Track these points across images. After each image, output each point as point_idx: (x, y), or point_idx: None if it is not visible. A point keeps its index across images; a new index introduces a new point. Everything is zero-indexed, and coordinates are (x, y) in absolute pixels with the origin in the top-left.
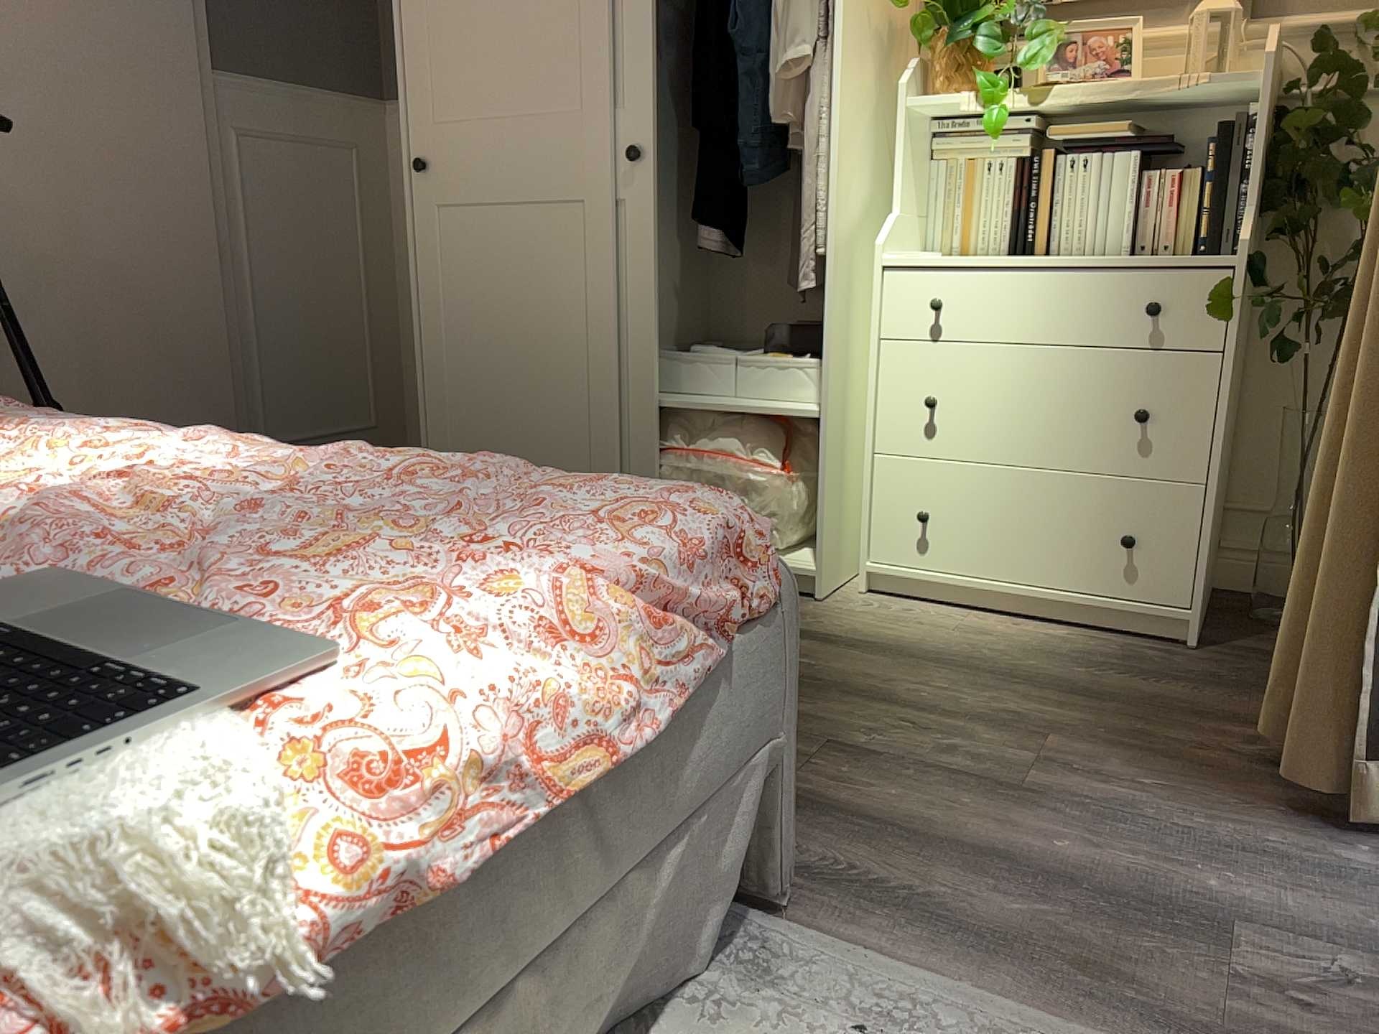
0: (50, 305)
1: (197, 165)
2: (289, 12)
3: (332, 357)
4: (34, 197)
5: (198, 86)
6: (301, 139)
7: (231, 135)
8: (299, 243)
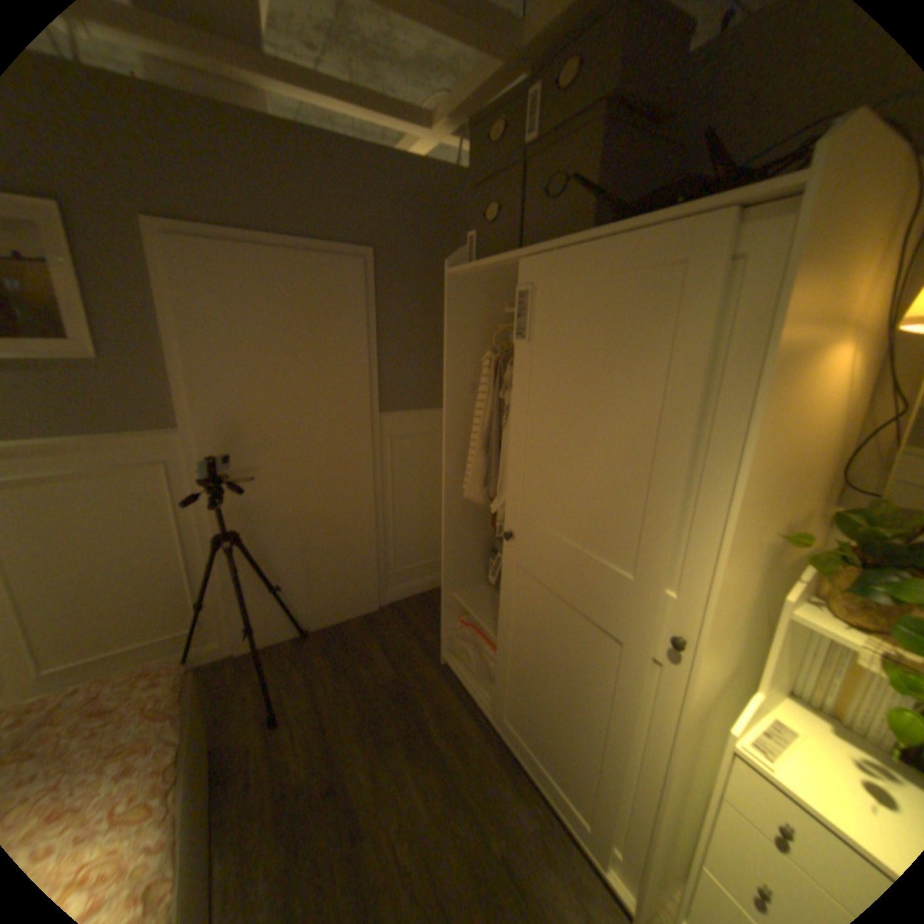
0: (285, 535)
1: (363, 460)
2: (423, 374)
3: (431, 530)
4: (280, 490)
5: (367, 424)
6: (423, 434)
7: (386, 439)
8: (418, 482)
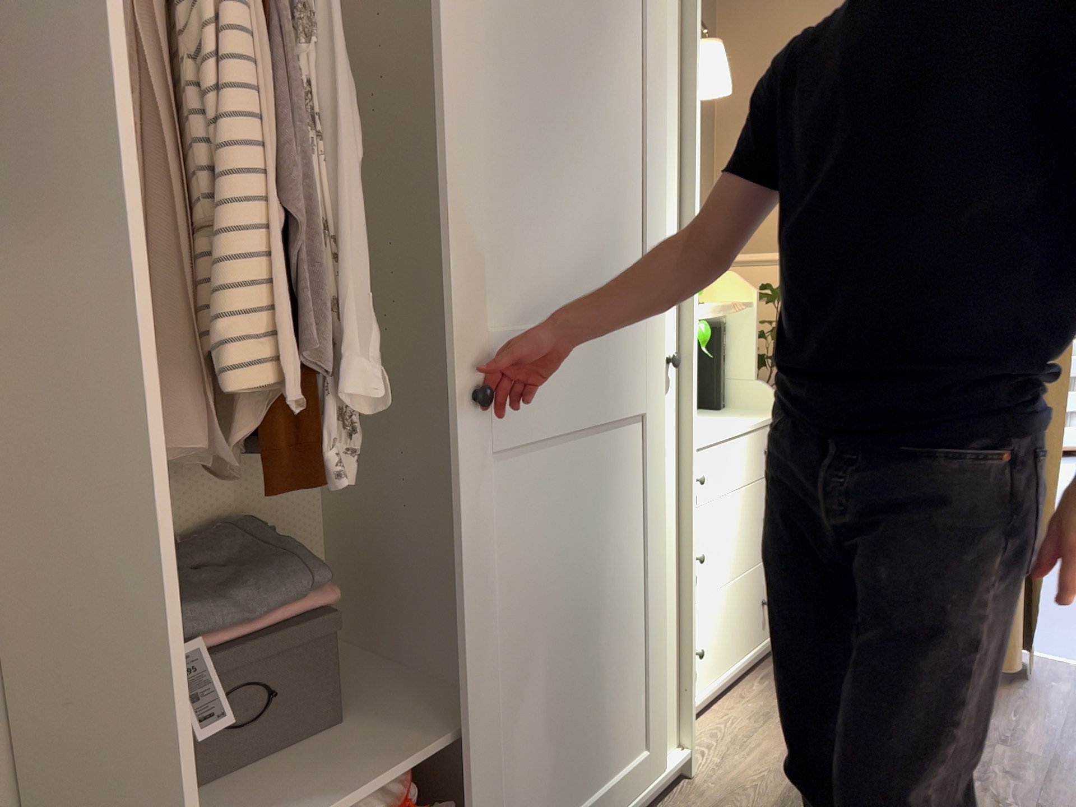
0: None
1: None
2: None
3: None
4: None
5: None
6: None
7: None
8: None
